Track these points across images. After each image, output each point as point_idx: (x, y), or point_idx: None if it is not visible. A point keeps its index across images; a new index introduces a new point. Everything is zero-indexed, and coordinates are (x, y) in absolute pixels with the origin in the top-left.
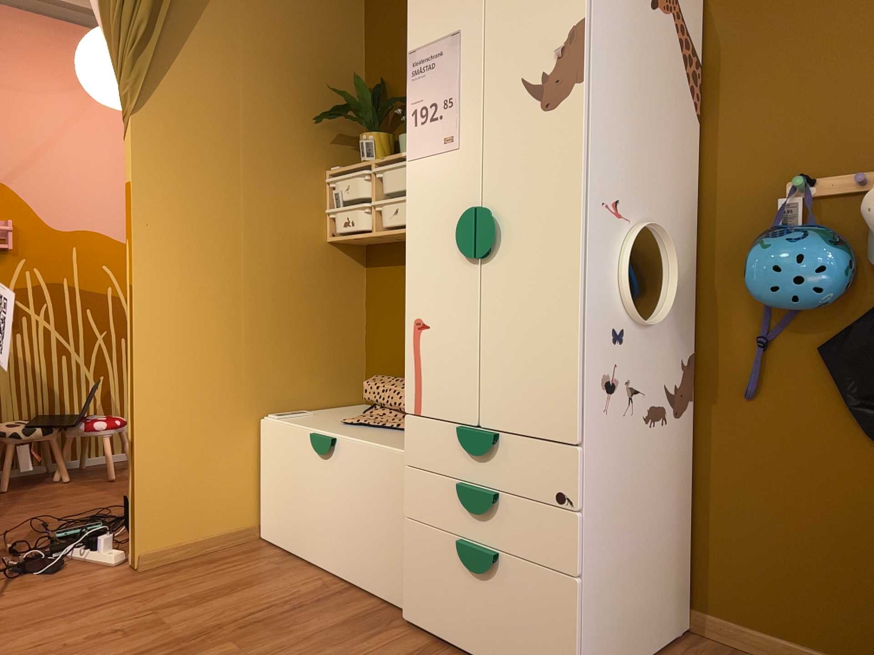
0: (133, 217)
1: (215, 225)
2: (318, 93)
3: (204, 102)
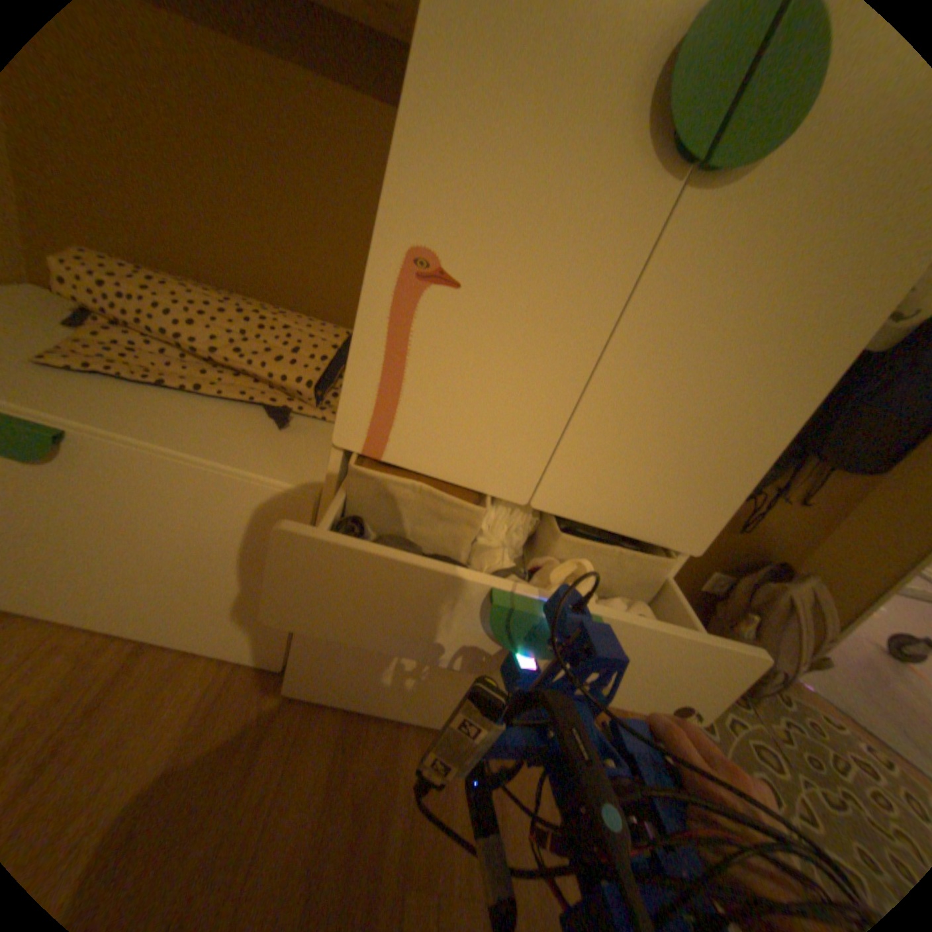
0: None
1: None
2: None
3: None
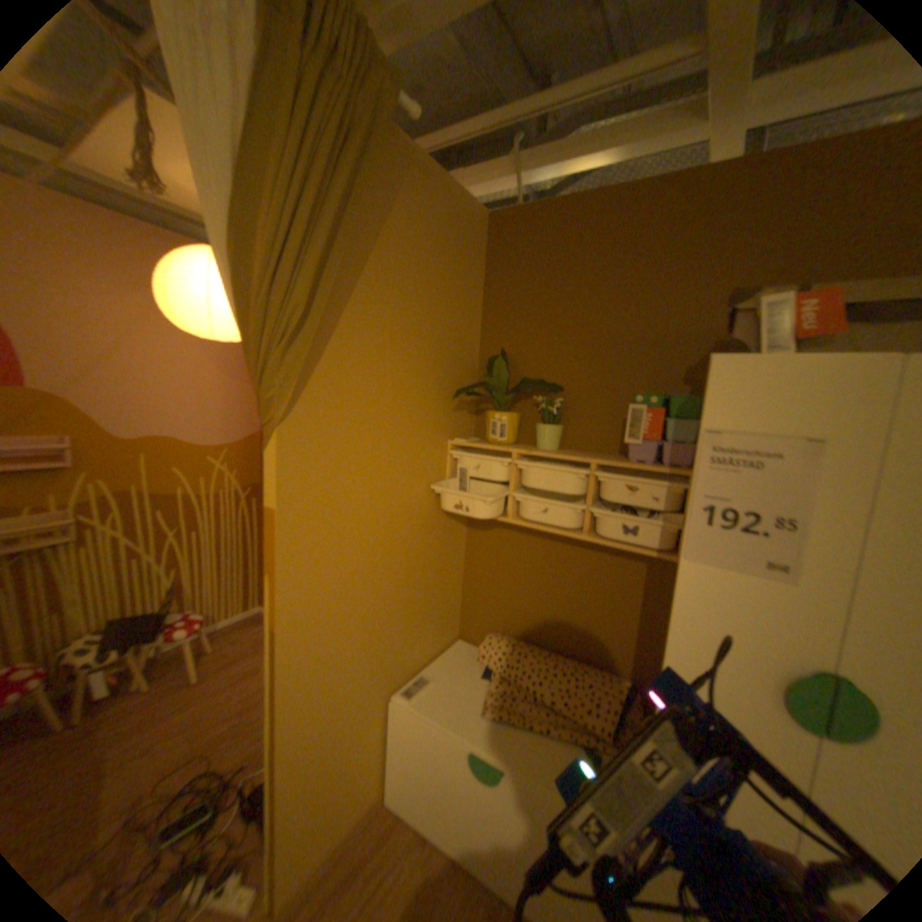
0: (280, 551)
1: (360, 528)
2: (448, 362)
3: (355, 392)
